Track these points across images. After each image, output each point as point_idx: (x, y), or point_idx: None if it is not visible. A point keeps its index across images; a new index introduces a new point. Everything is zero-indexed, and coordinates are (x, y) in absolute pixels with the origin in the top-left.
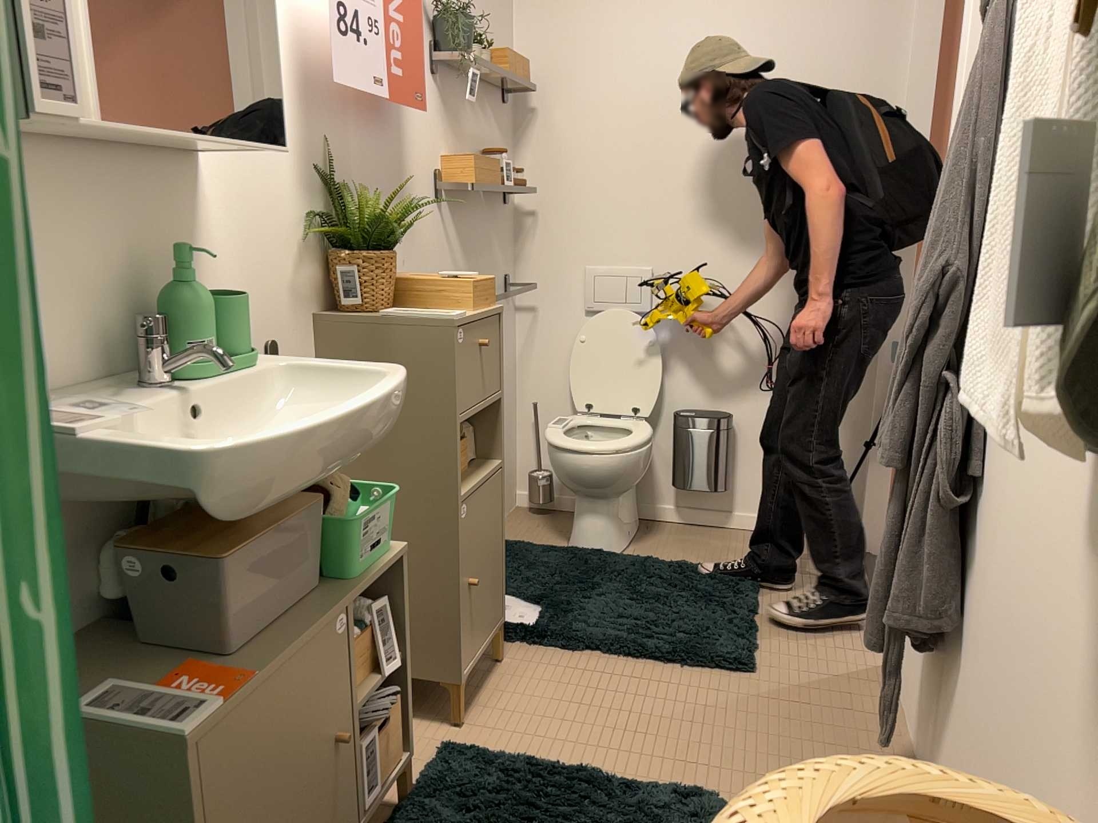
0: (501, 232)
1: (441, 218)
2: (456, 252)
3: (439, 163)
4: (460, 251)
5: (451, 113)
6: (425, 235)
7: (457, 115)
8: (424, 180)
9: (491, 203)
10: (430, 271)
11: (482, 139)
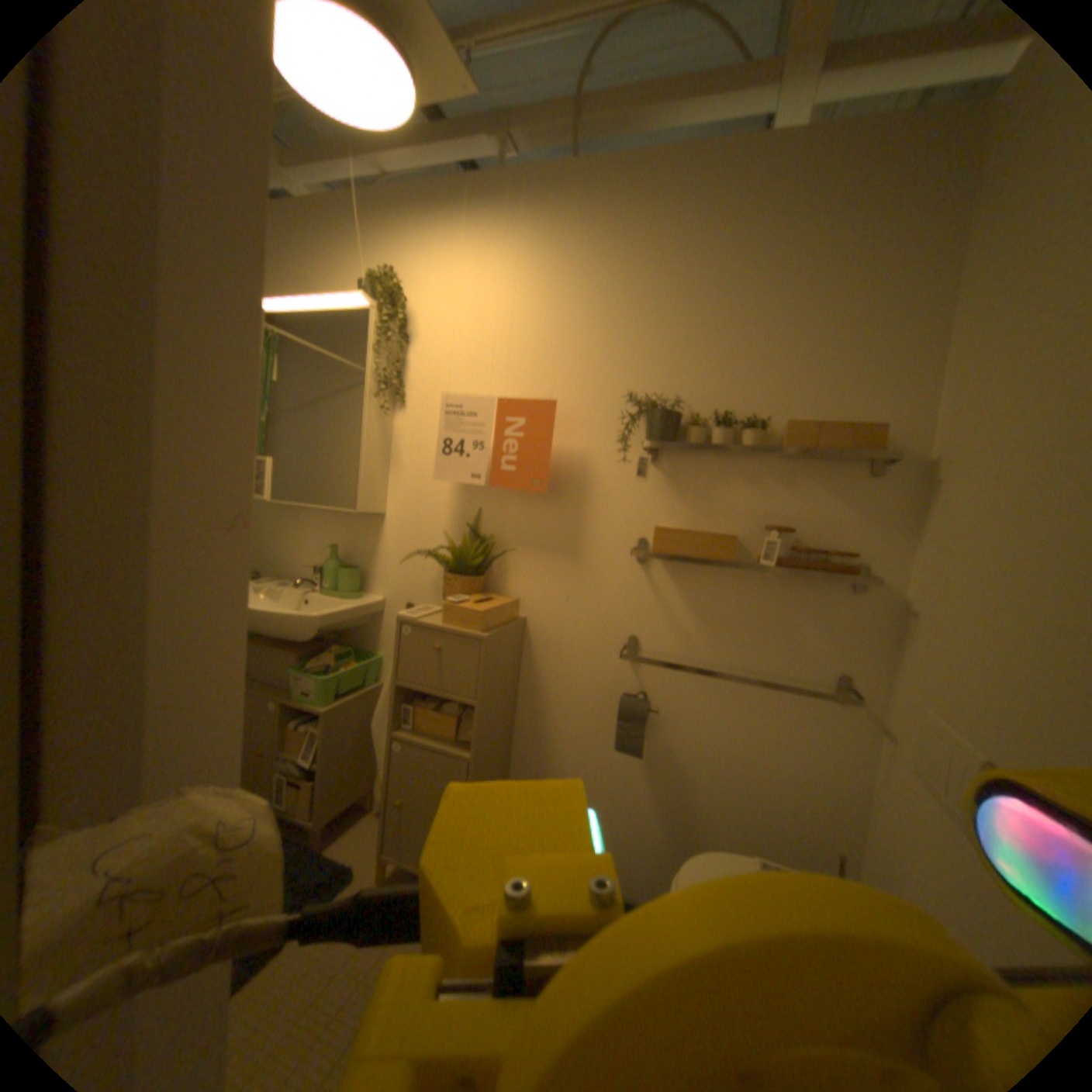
0: (837, 621)
1: (644, 575)
2: (674, 611)
3: (650, 530)
4: (688, 613)
5: (690, 487)
6: (608, 585)
7: (705, 488)
8: (614, 541)
9: (797, 581)
10: (613, 615)
11: (781, 511)
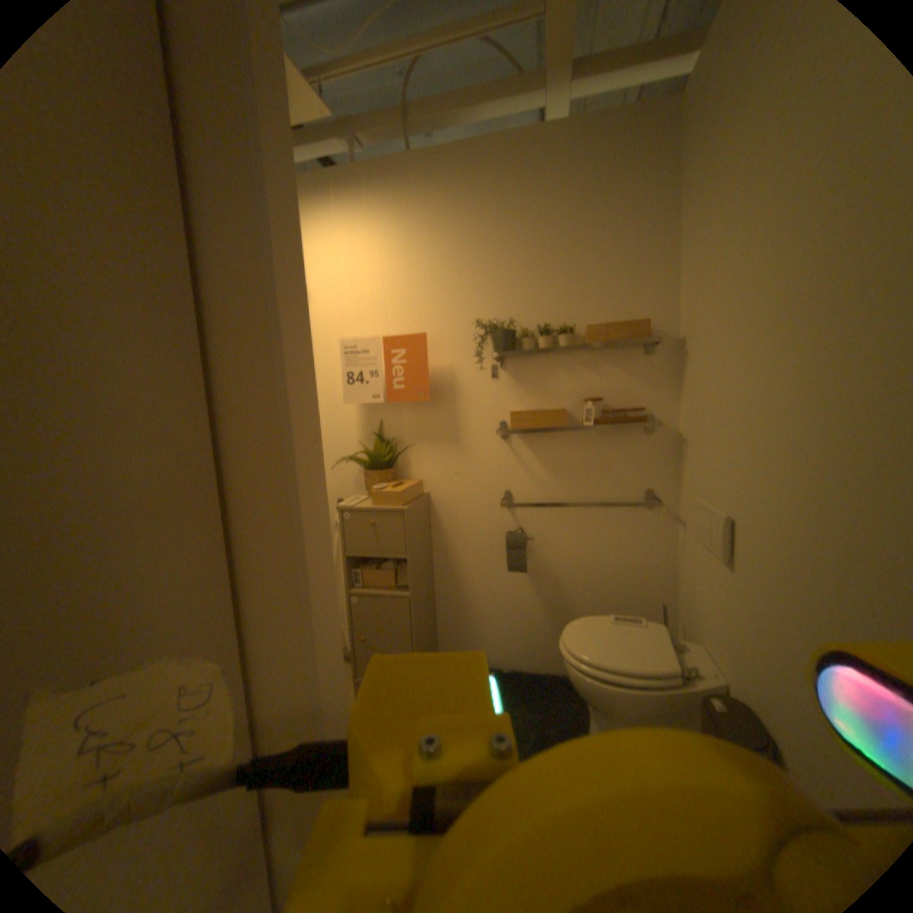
0: (639, 453)
1: (508, 446)
2: (533, 467)
3: (507, 414)
4: (542, 467)
5: (529, 379)
6: (485, 458)
7: (540, 379)
8: (483, 426)
9: (610, 432)
10: (491, 478)
11: (593, 386)
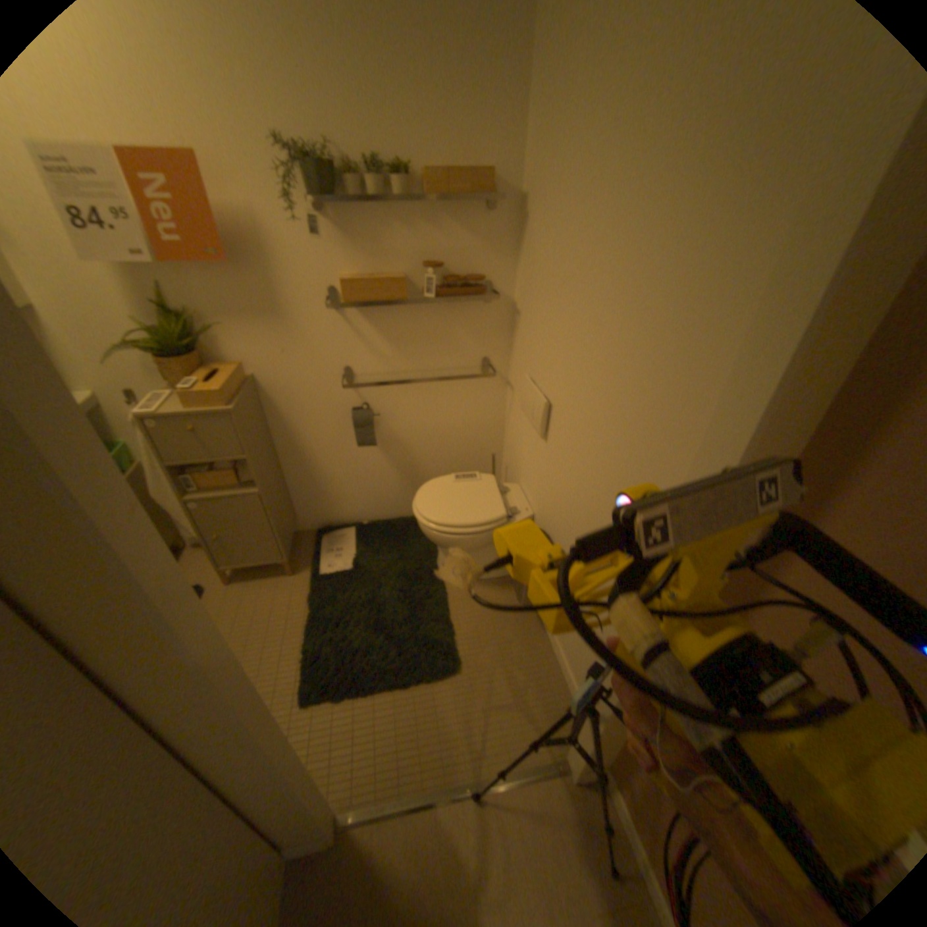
0: (477, 326)
1: (342, 320)
2: (372, 343)
3: (336, 281)
4: (383, 342)
5: (359, 236)
6: (316, 334)
7: (372, 236)
8: (308, 296)
9: (450, 304)
10: (327, 357)
11: (432, 250)
